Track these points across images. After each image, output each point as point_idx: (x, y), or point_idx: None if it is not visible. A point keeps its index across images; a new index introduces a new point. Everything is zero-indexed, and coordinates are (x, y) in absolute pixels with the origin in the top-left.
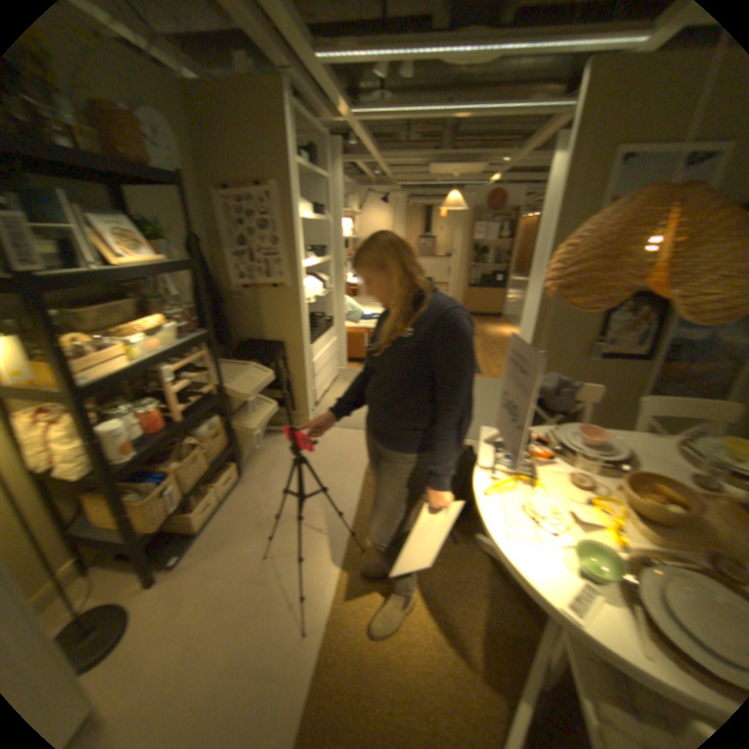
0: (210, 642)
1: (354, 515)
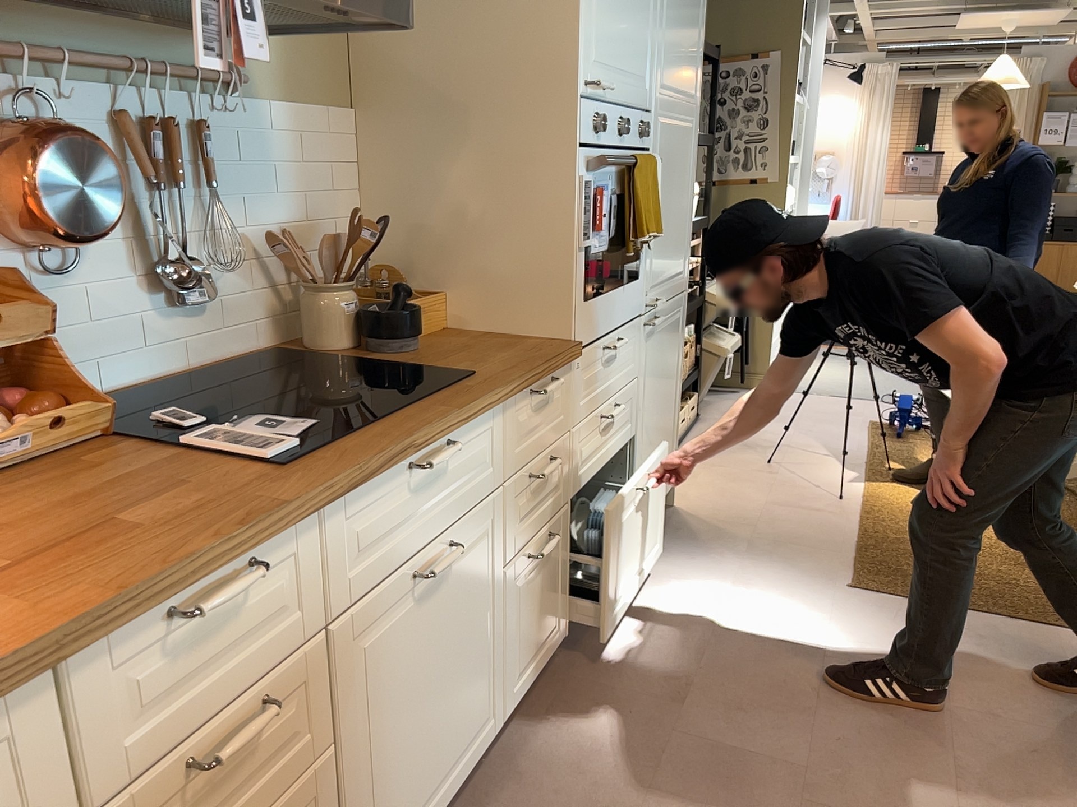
0: (742, 490)
1: (864, 450)
